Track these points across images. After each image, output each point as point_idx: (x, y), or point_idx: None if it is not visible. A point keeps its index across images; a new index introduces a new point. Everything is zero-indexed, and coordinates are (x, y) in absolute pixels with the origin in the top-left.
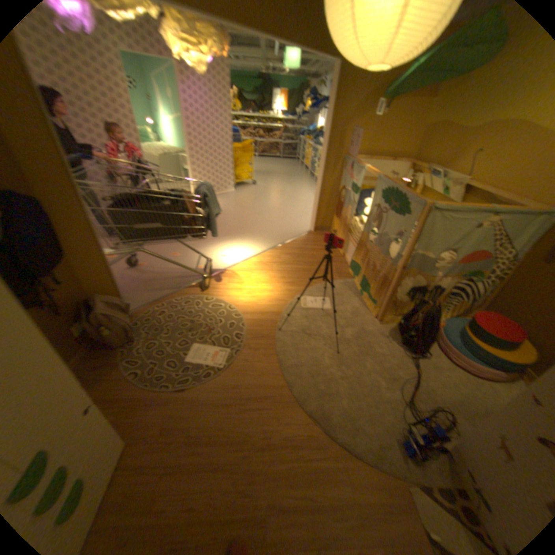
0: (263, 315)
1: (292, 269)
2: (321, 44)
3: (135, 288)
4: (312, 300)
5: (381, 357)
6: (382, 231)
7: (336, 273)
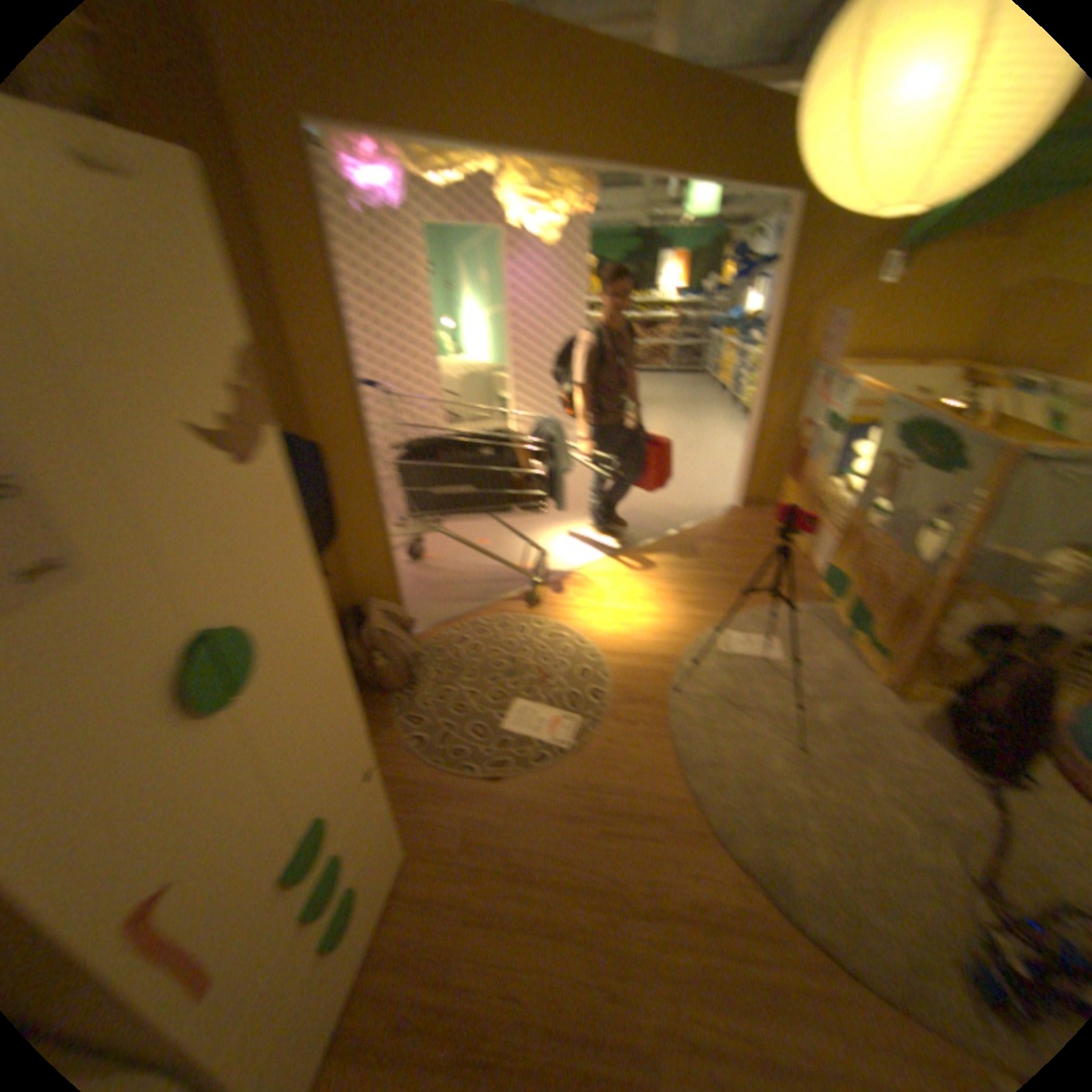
0: (644, 660)
1: (699, 578)
2: (766, 172)
3: (421, 596)
4: (743, 640)
5: (905, 772)
6: (899, 505)
7: (792, 591)
